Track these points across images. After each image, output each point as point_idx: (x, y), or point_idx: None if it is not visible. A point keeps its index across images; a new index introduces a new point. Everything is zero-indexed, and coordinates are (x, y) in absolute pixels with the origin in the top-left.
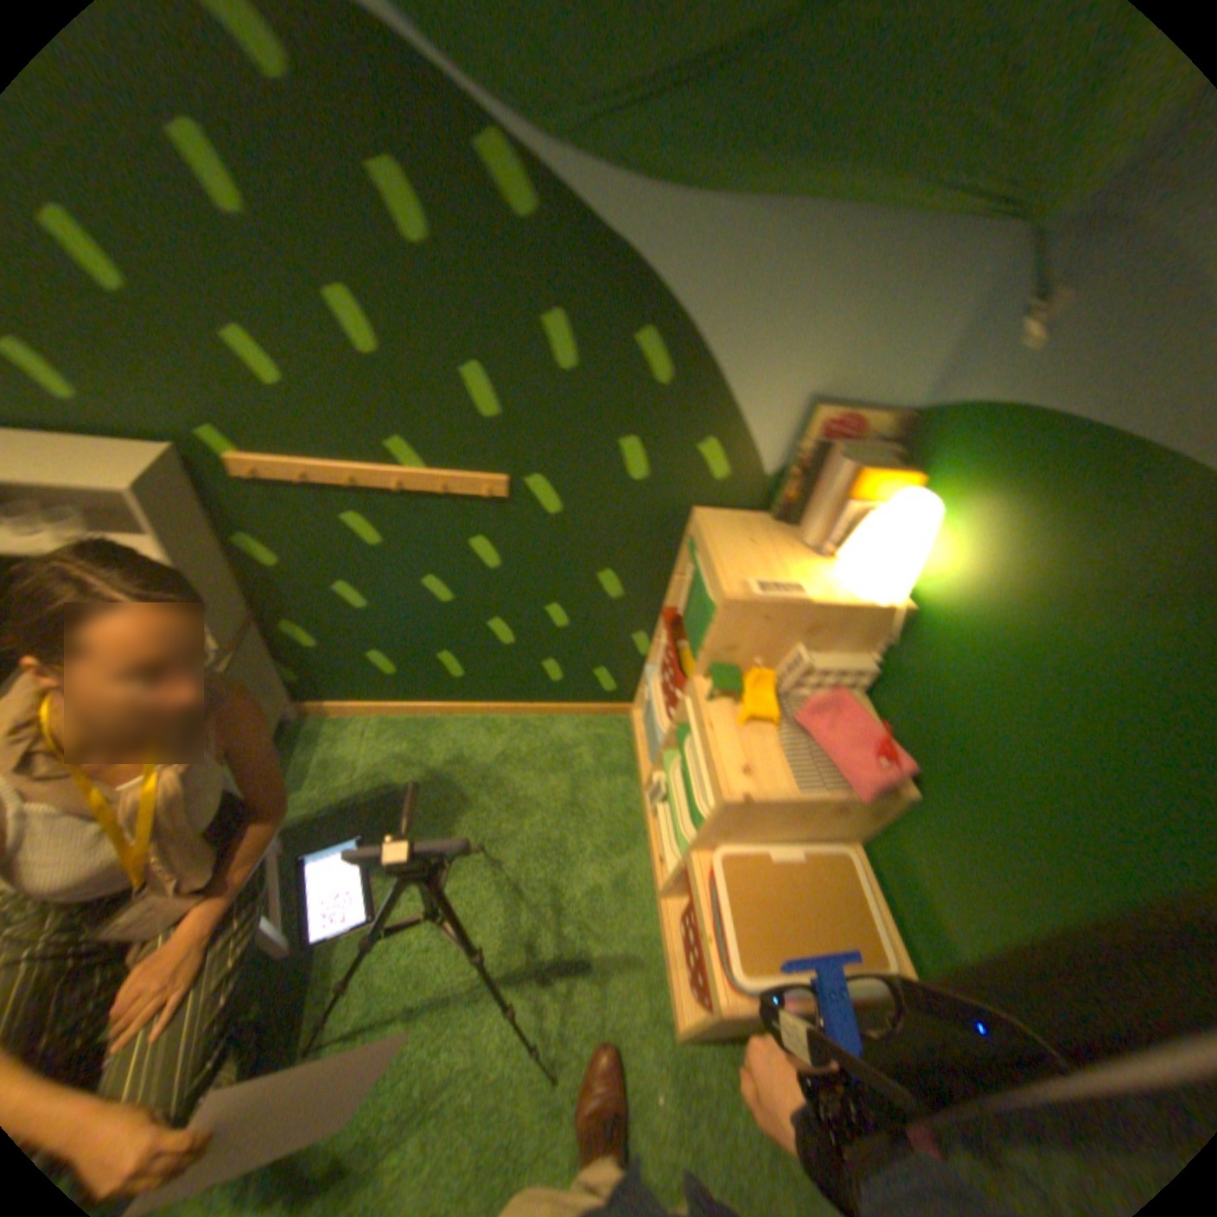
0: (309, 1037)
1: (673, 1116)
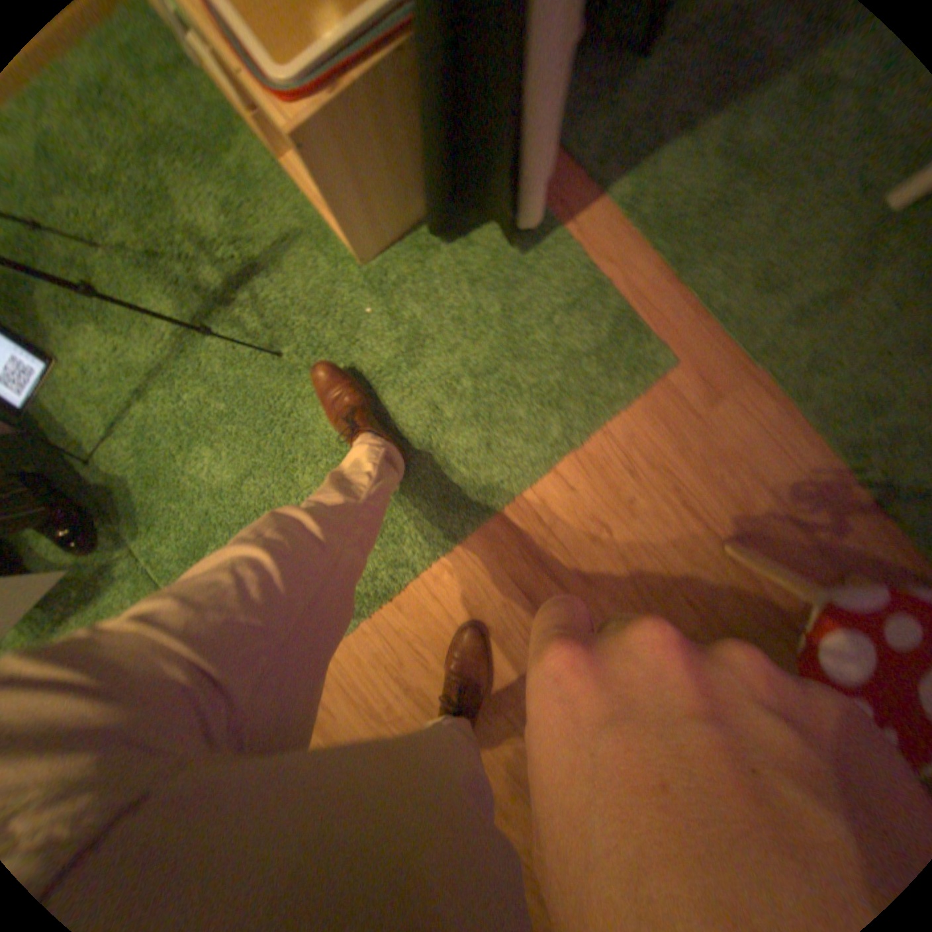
0: (73, 456)
1: (378, 314)
